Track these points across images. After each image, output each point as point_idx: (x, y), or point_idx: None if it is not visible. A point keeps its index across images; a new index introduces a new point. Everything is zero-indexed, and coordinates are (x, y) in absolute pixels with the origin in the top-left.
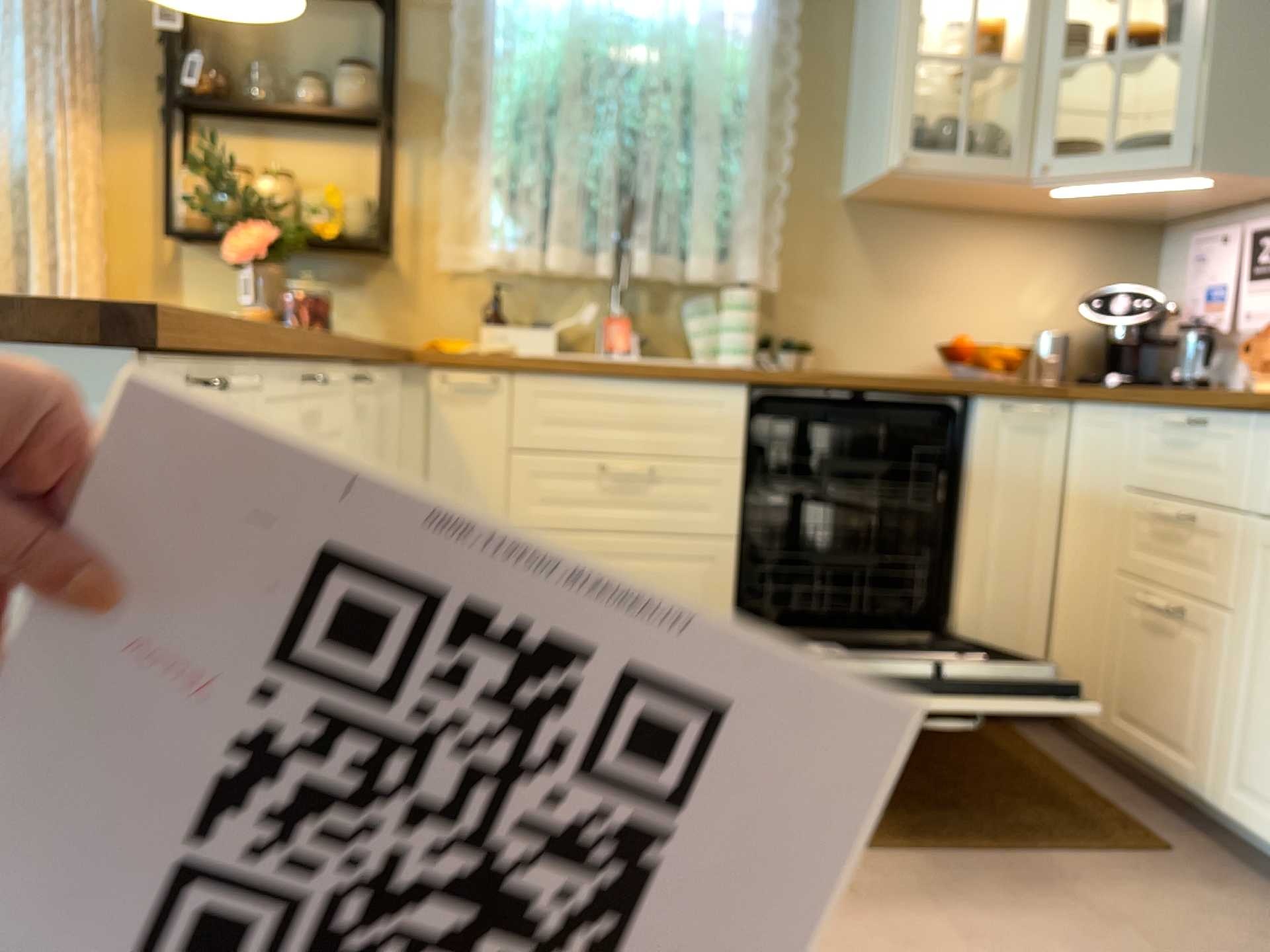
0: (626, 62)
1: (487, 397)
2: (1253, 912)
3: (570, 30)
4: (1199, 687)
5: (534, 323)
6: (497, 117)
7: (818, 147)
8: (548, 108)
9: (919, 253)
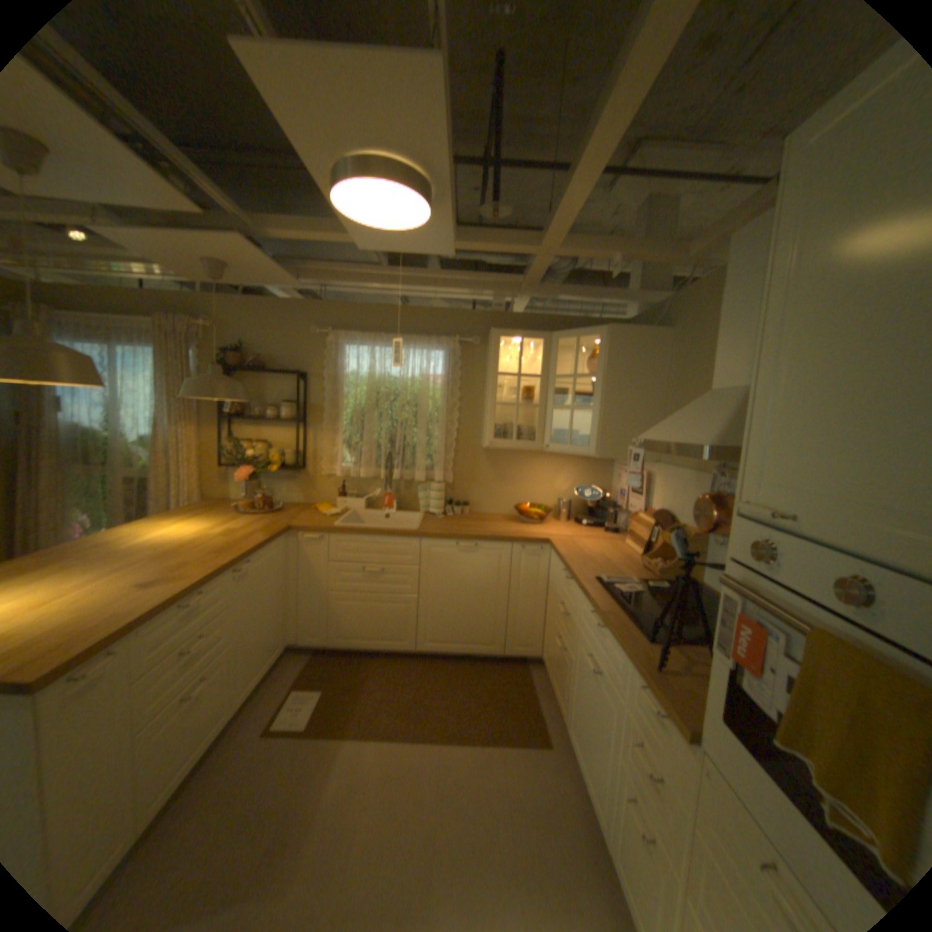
0: (393, 395)
1: (321, 541)
2: (564, 783)
3: (369, 386)
4: (567, 681)
5: (358, 495)
6: (342, 419)
7: (470, 425)
8: (364, 413)
9: (512, 466)
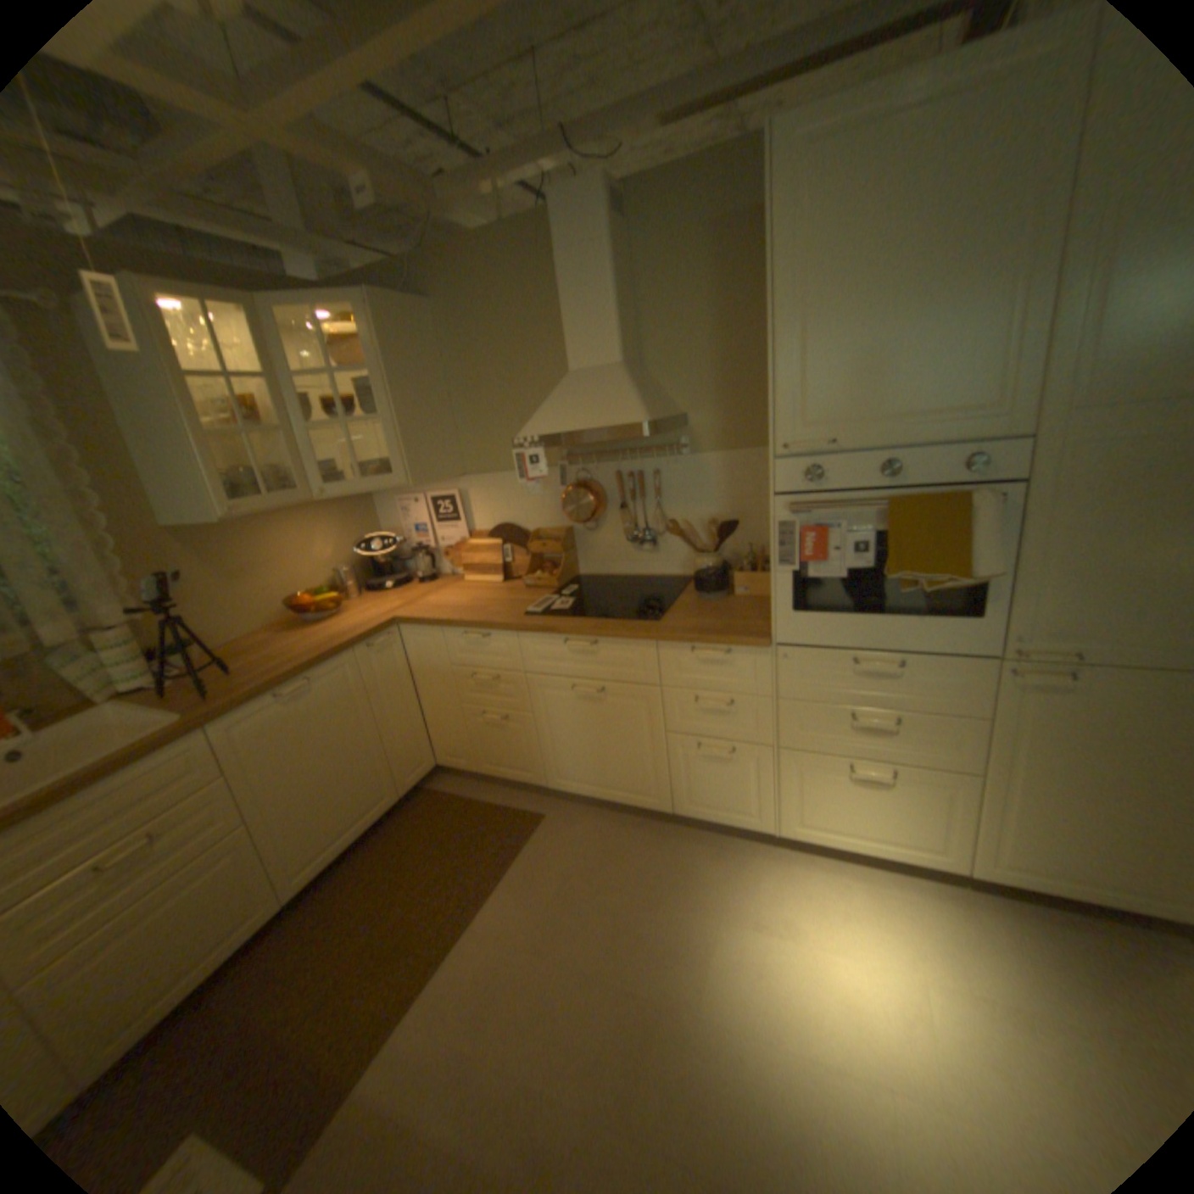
0: None
1: None
2: (584, 824)
3: None
4: (523, 744)
5: None
6: None
7: (116, 497)
8: None
9: (237, 548)
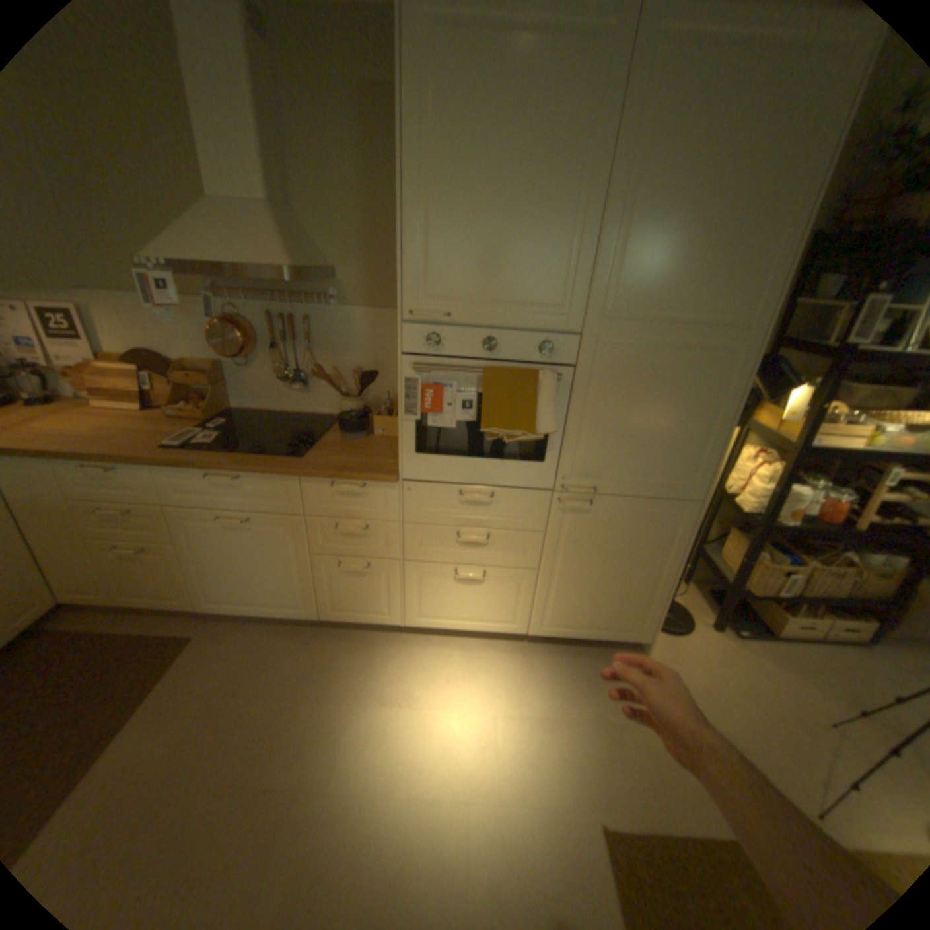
0: None
1: None
2: (232, 640)
3: None
4: (164, 575)
5: None
6: None
7: None
8: None
9: None
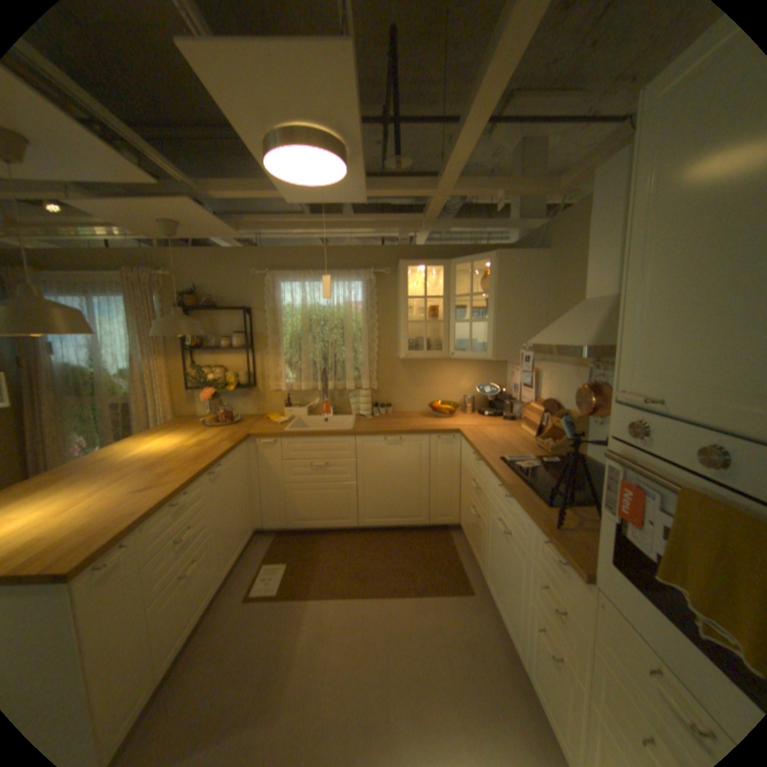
0: (322, 322)
1: (274, 446)
2: (485, 622)
3: (302, 316)
4: (482, 542)
5: (300, 406)
6: (282, 345)
7: (387, 342)
8: (299, 338)
9: (424, 372)
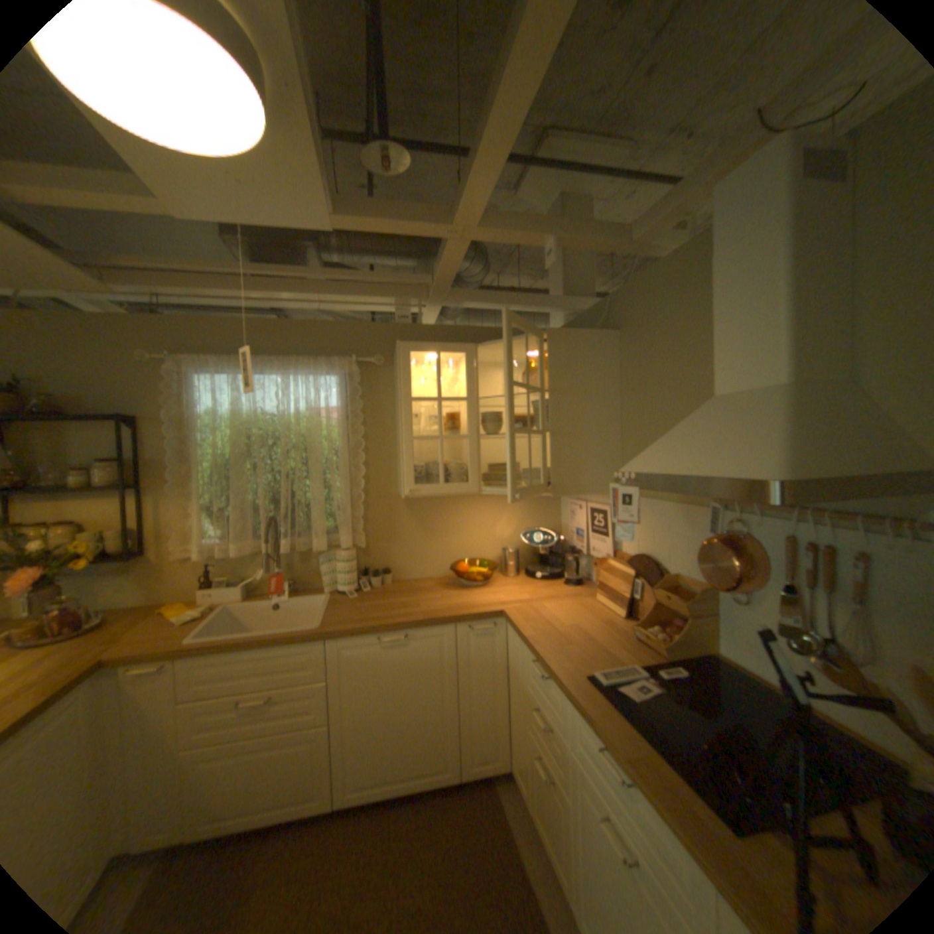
0: (271, 439)
1: (159, 676)
2: None
3: (233, 429)
4: (561, 834)
5: (229, 584)
6: (194, 479)
7: (382, 469)
8: (229, 466)
9: (441, 515)
